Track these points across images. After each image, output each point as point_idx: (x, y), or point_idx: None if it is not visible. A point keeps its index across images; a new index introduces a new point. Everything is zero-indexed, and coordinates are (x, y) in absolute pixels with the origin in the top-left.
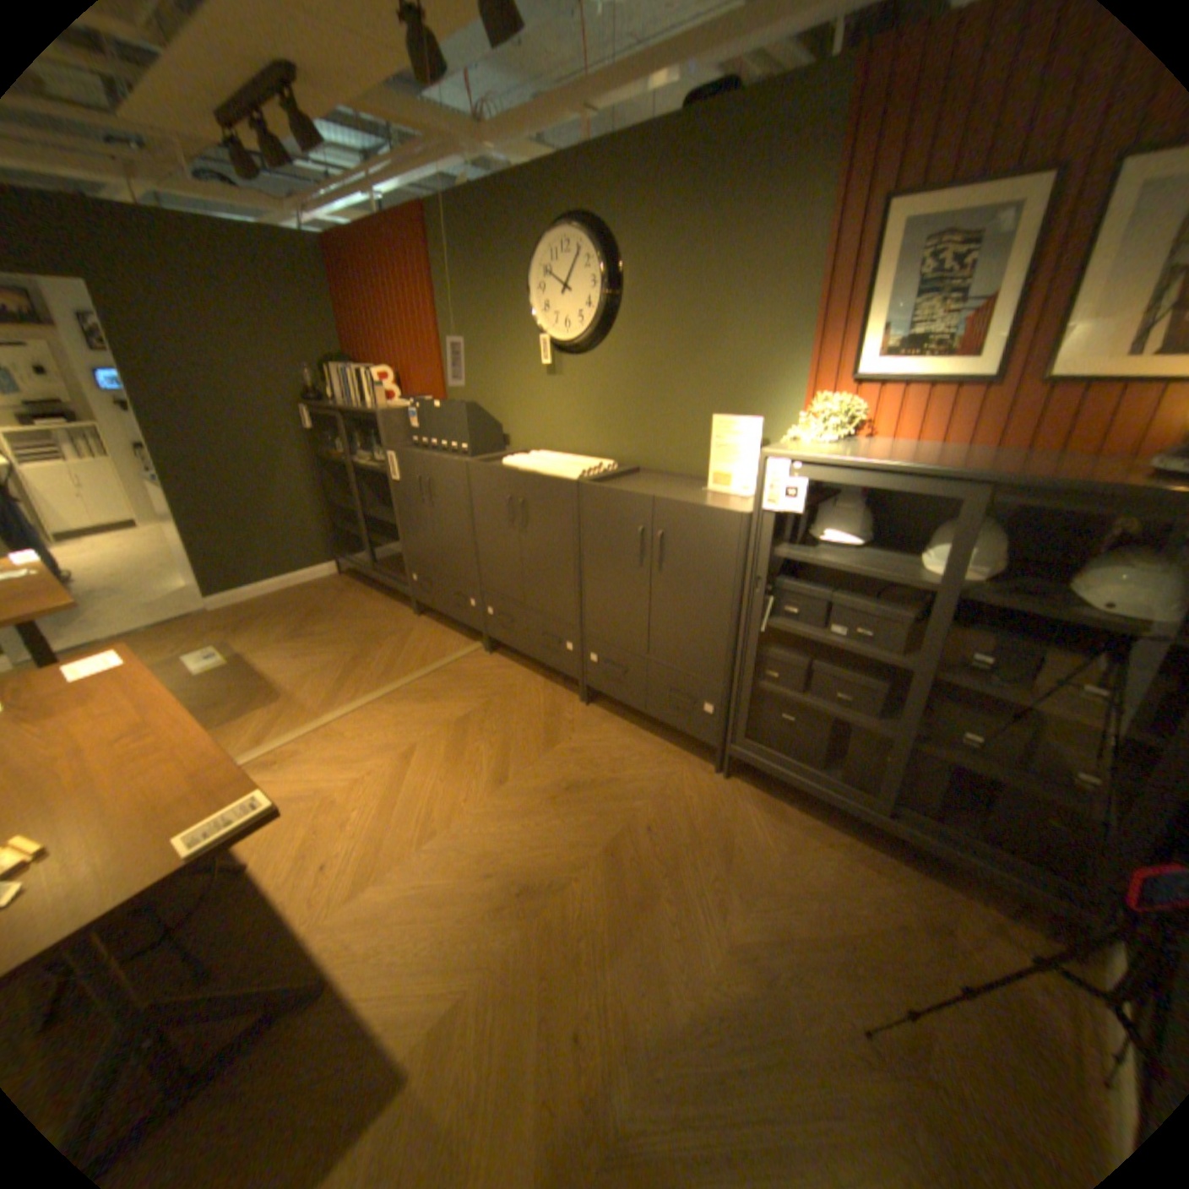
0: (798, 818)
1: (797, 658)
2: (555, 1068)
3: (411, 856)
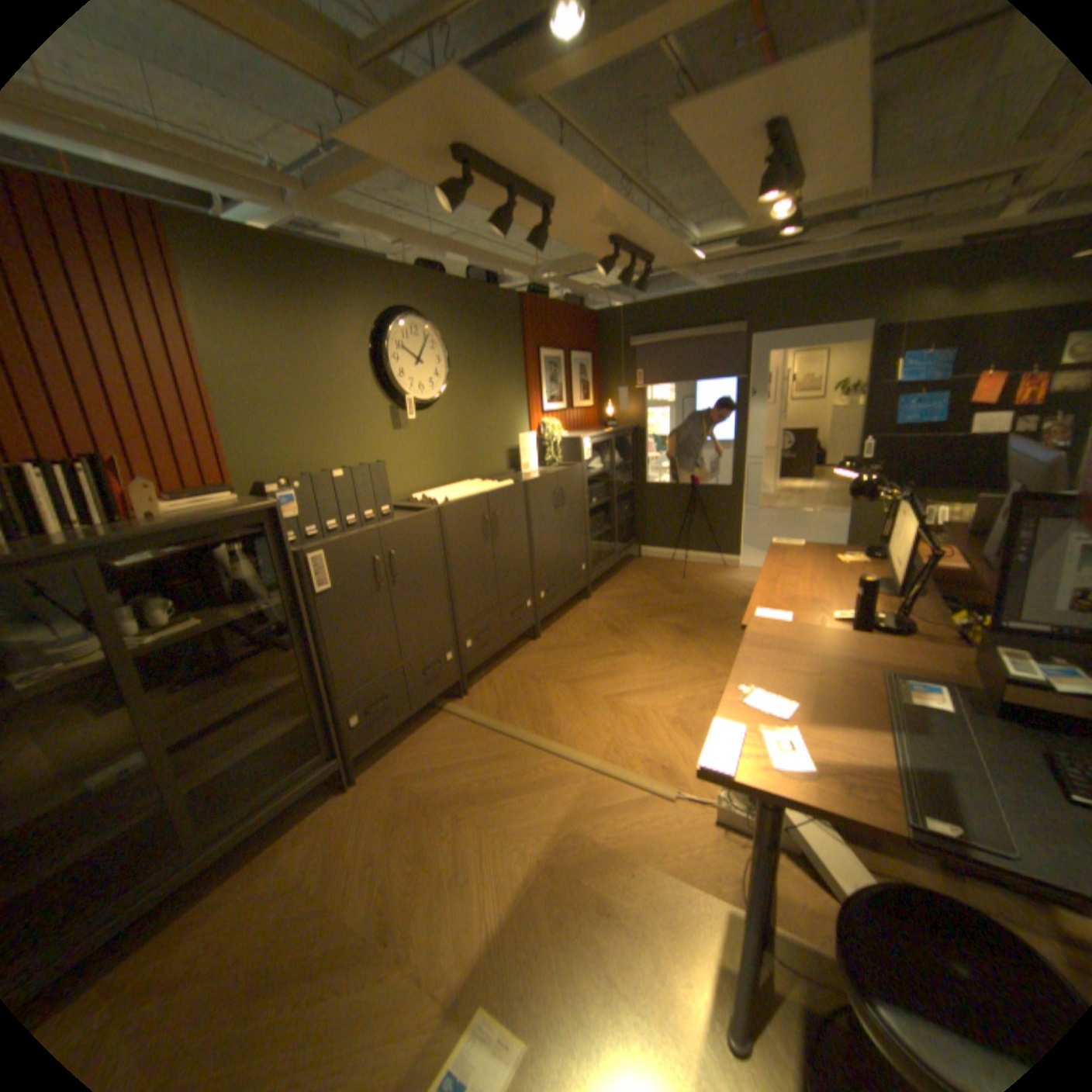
0: (607, 586)
1: (590, 521)
2: (737, 617)
3: (691, 667)
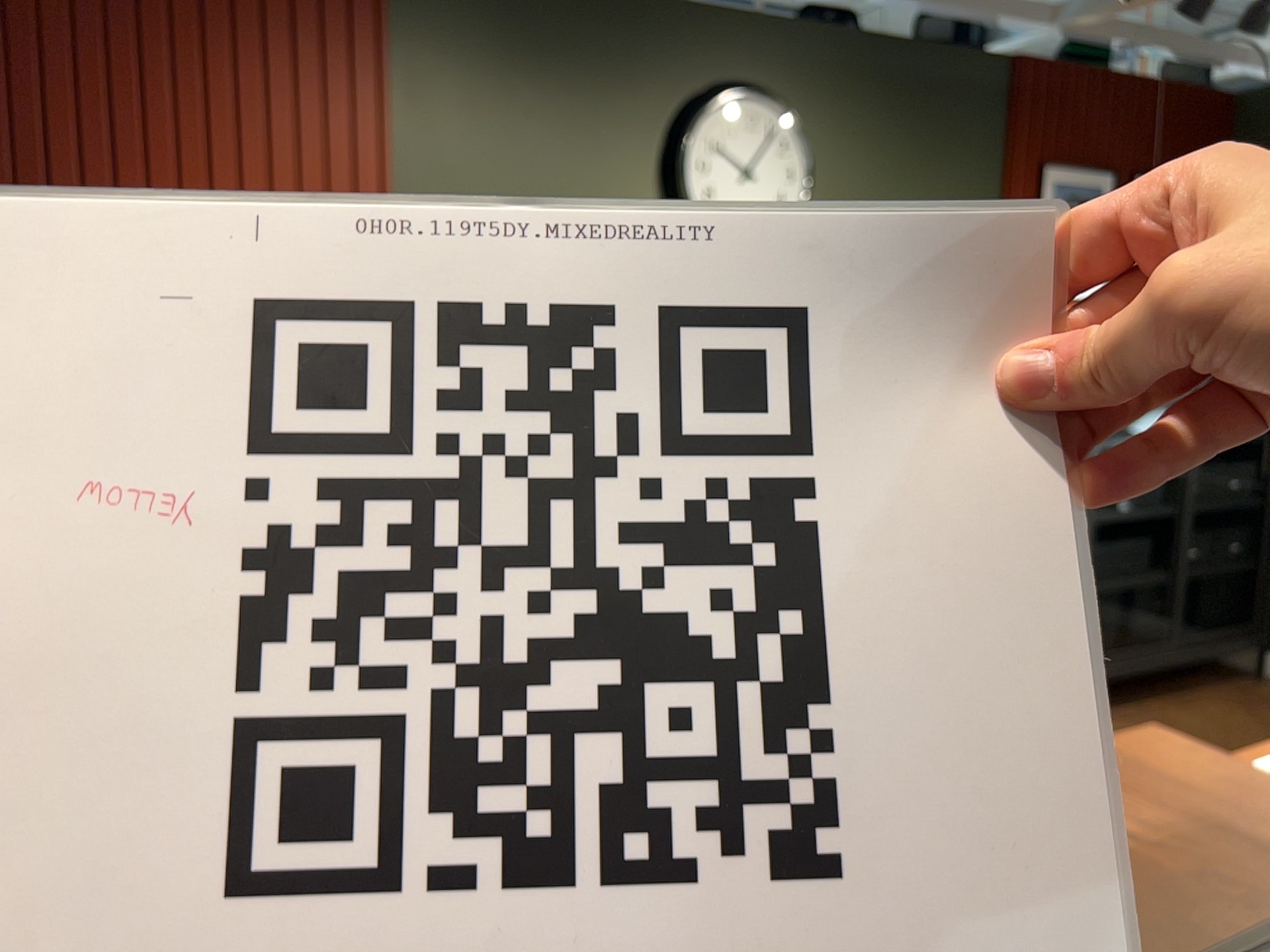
0: (1130, 713)
1: (1104, 548)
2: None
3: None
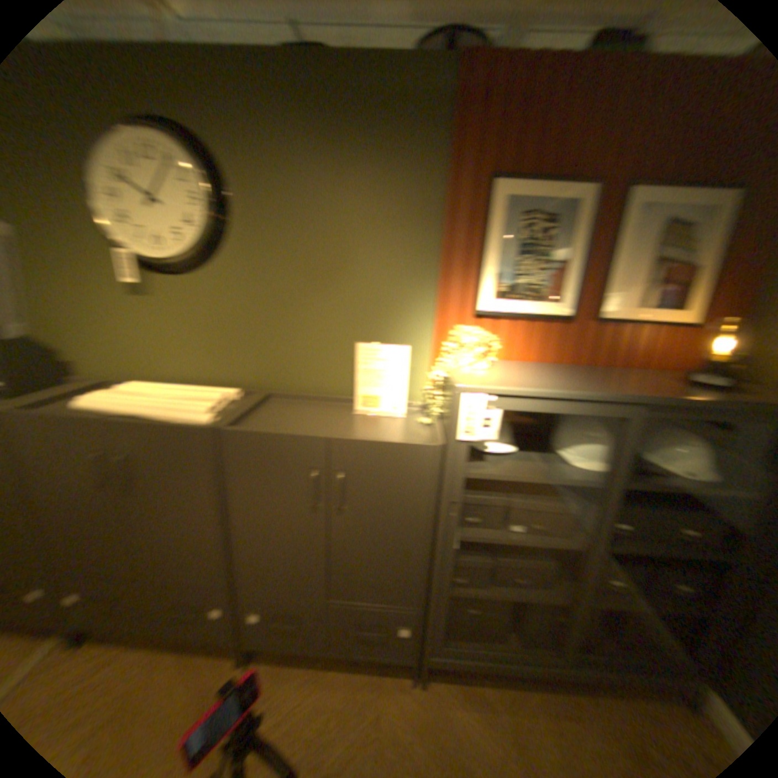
0: (497, 697)
1: (481, 559)
2: None
3: None
